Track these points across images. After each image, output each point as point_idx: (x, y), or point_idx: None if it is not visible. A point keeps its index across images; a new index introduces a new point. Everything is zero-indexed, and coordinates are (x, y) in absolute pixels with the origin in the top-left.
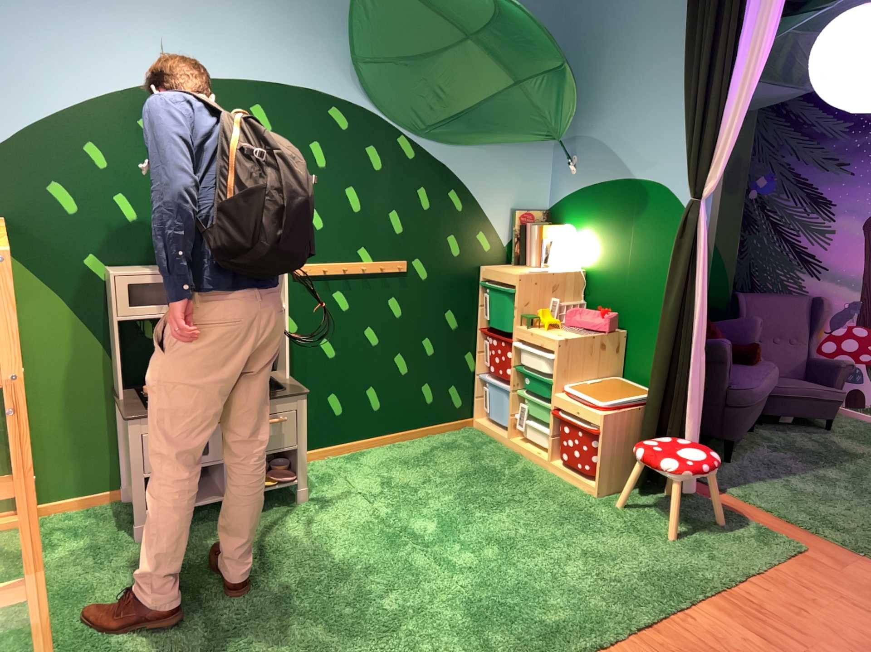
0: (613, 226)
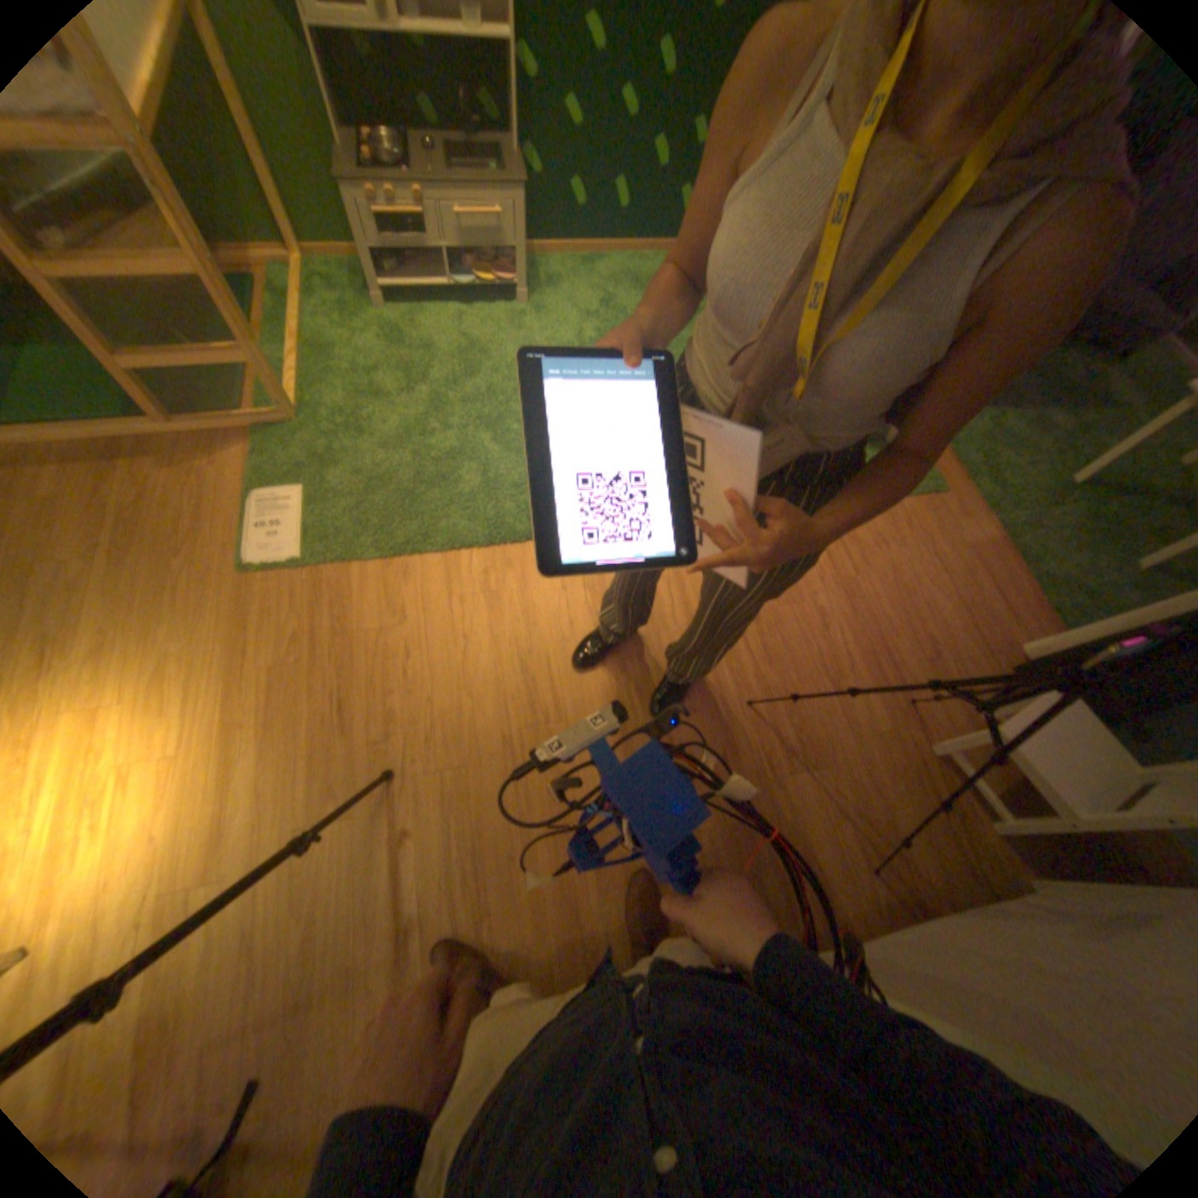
0: None
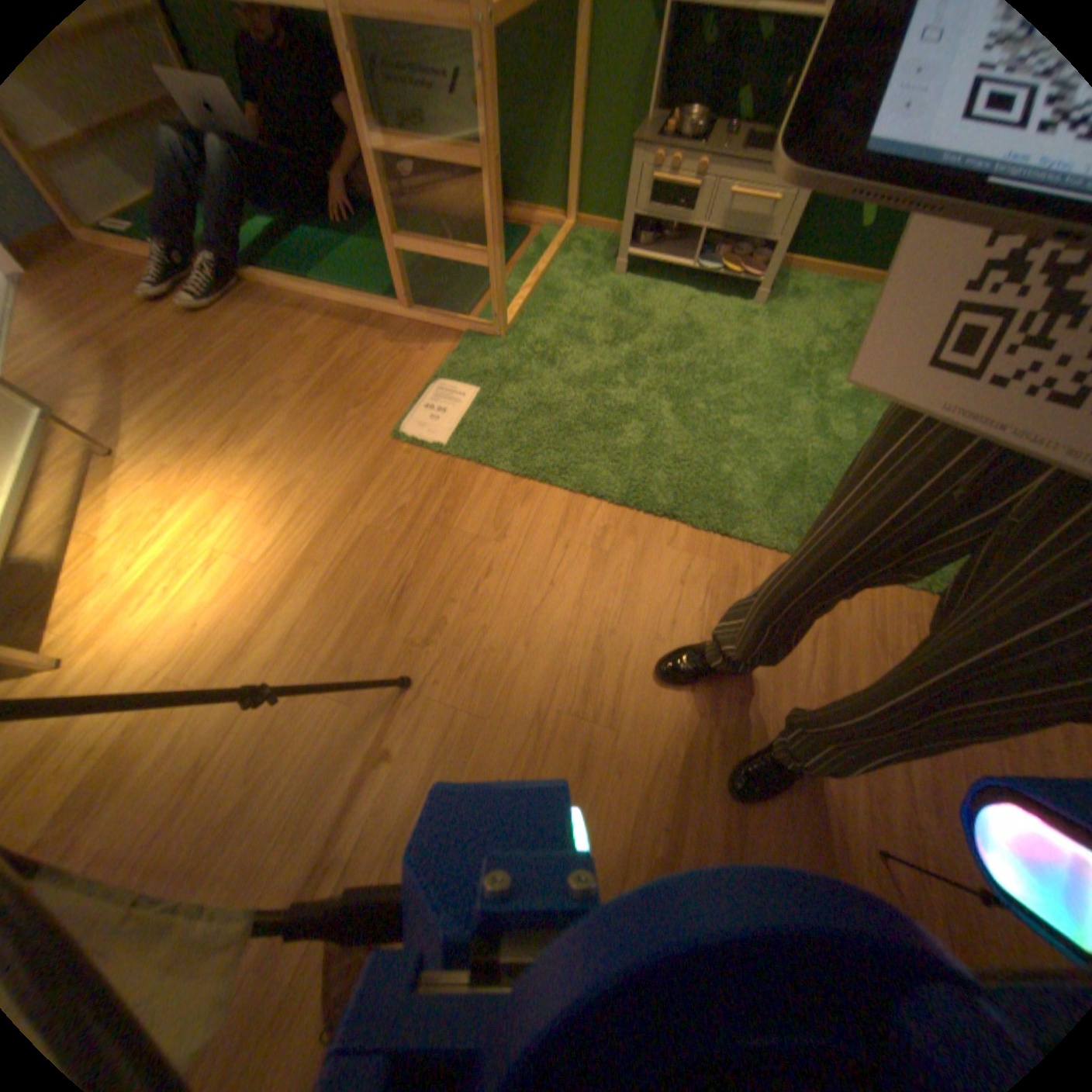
0: None
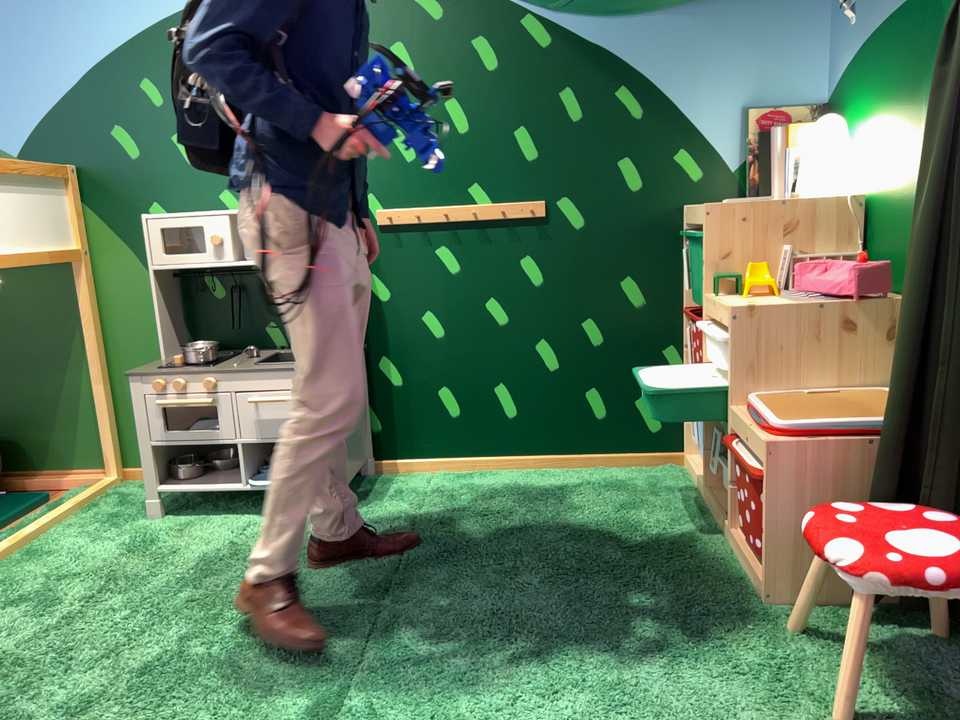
0: (905, 89)
